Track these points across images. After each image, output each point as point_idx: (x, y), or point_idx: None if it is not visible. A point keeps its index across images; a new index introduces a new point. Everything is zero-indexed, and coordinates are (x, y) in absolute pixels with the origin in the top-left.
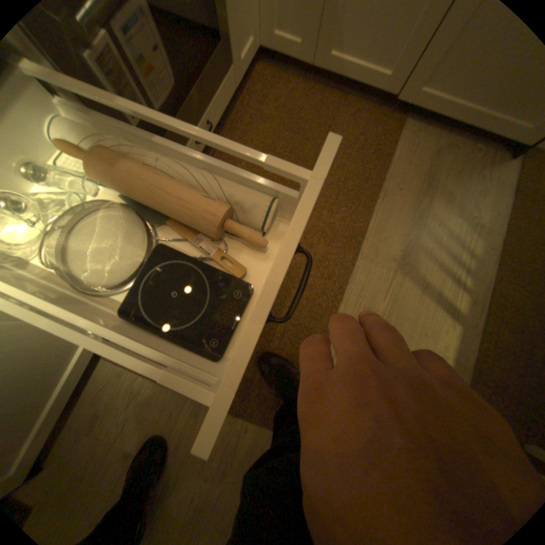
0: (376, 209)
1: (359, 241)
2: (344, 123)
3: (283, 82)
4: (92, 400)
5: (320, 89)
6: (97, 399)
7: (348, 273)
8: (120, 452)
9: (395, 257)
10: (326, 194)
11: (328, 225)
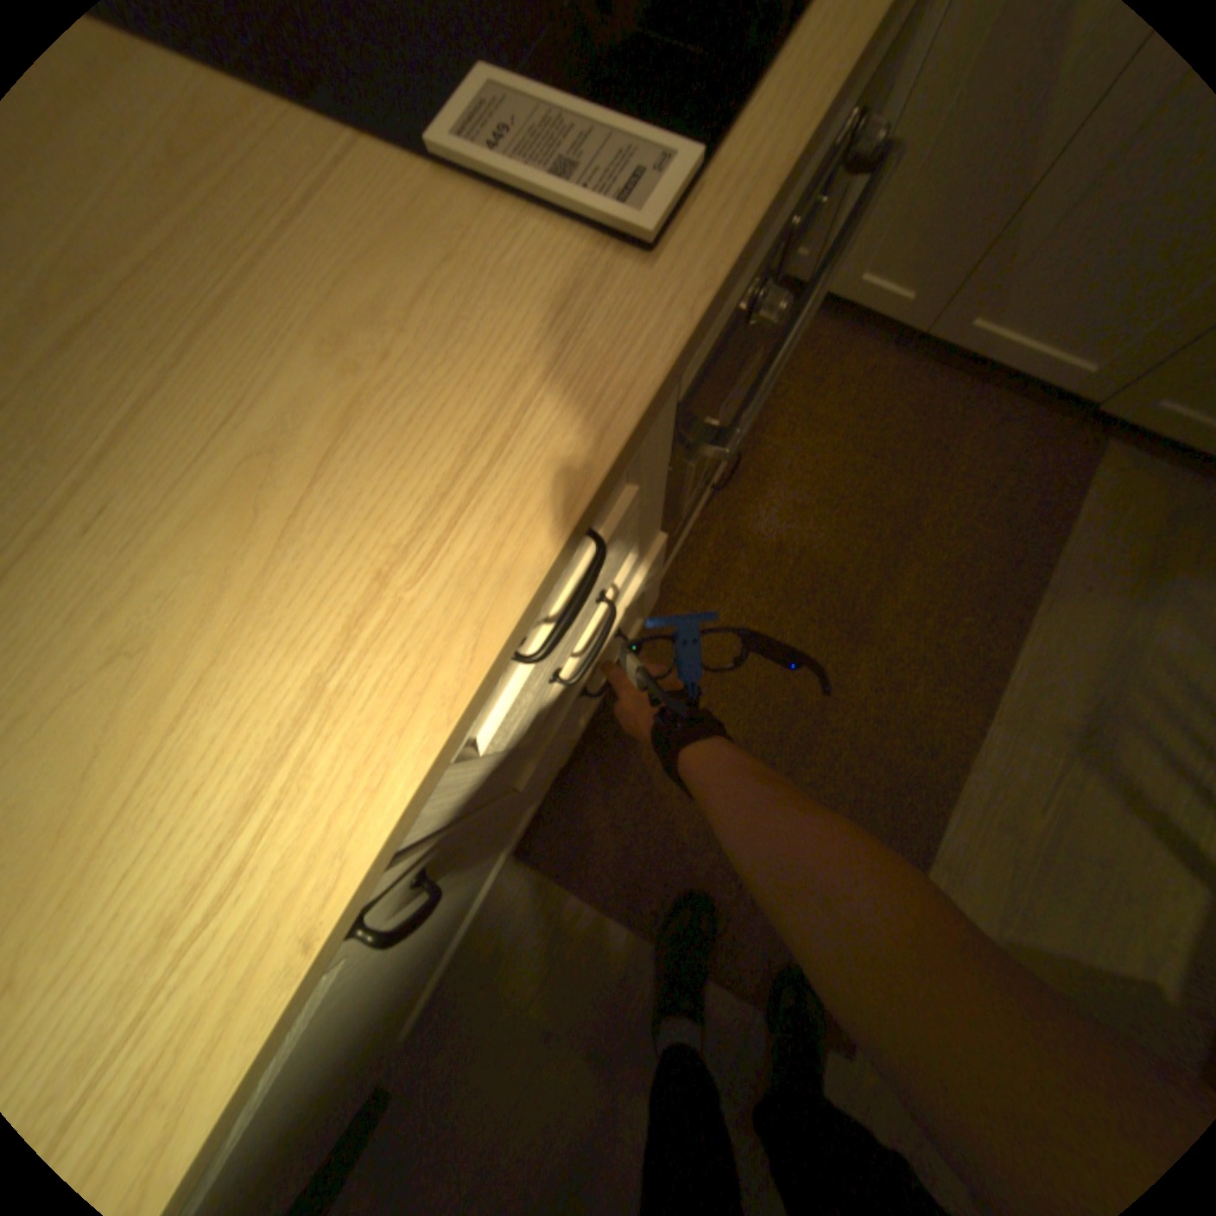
0: (1043, 625)
1: (1005, 687)
2: (983, 440)
3: (860, 348)
4: (490, 927)
5: (933, 365)
6: (501, 928)
7: (979, 751)
8: (535, 1031)
9: (1080, 729)
10: (940, 584)
11: (941, 648)
